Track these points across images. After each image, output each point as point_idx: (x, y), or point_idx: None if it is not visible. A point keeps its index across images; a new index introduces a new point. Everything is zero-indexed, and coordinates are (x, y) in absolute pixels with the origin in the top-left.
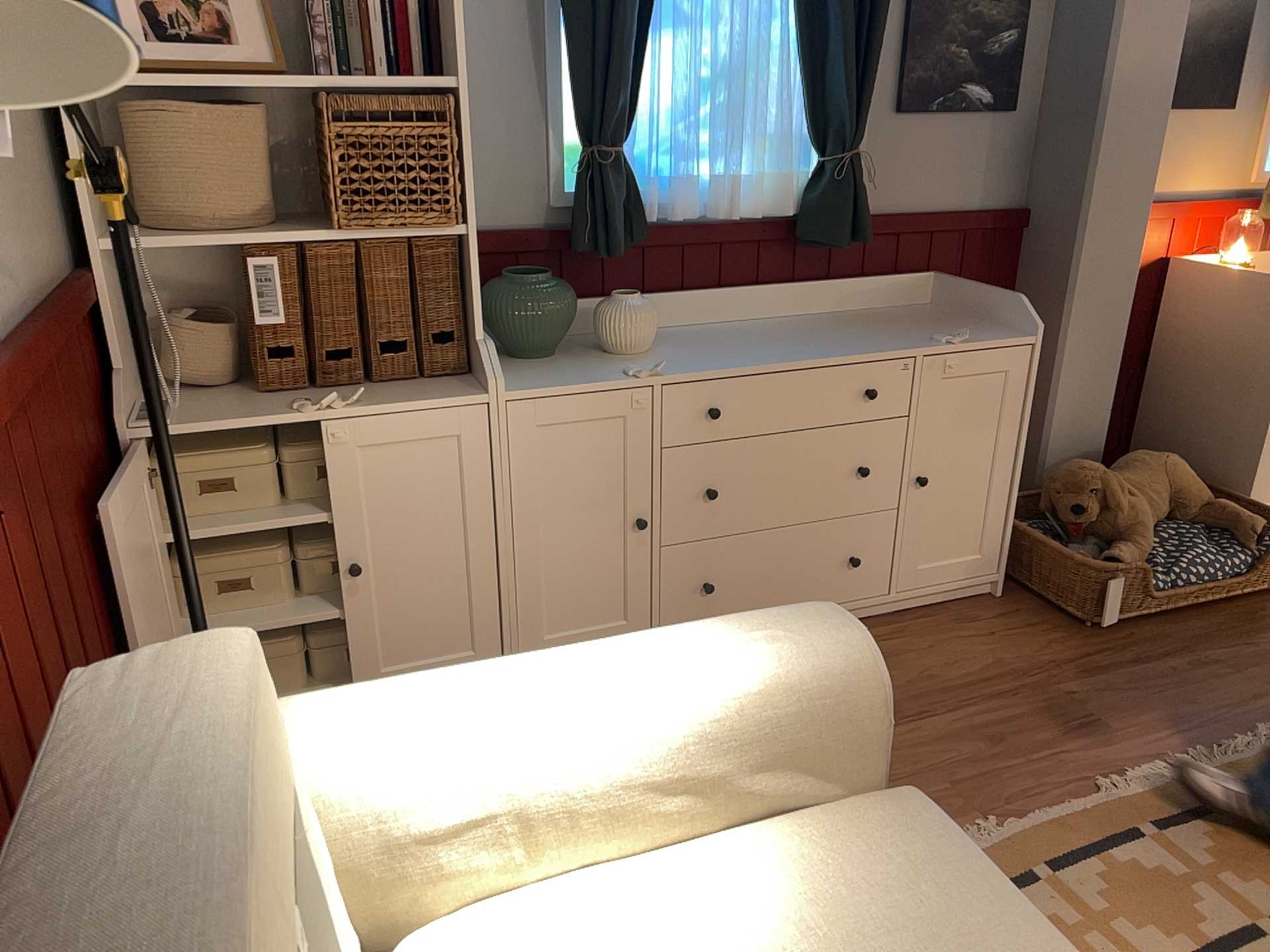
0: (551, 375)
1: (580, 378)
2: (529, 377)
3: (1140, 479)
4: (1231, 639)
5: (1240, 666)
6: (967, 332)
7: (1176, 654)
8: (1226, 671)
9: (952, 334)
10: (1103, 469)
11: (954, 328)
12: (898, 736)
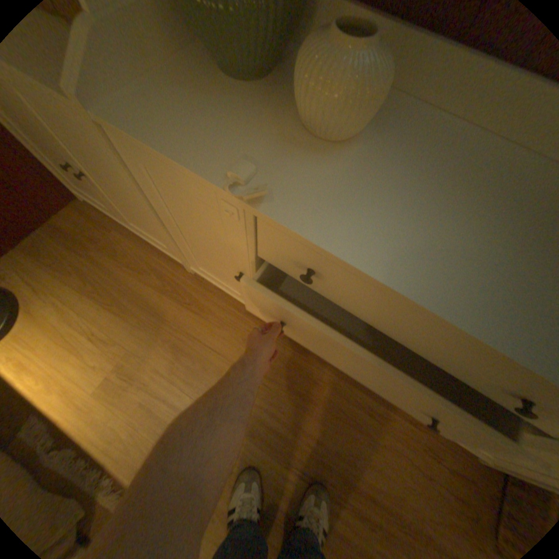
0: (184, 113)
1: (189, 141)
2: (162, 102)
3: None
4: None
5: None
6: None
7: None
8: None
9: None
10: None
11: None
12: (281, 478)
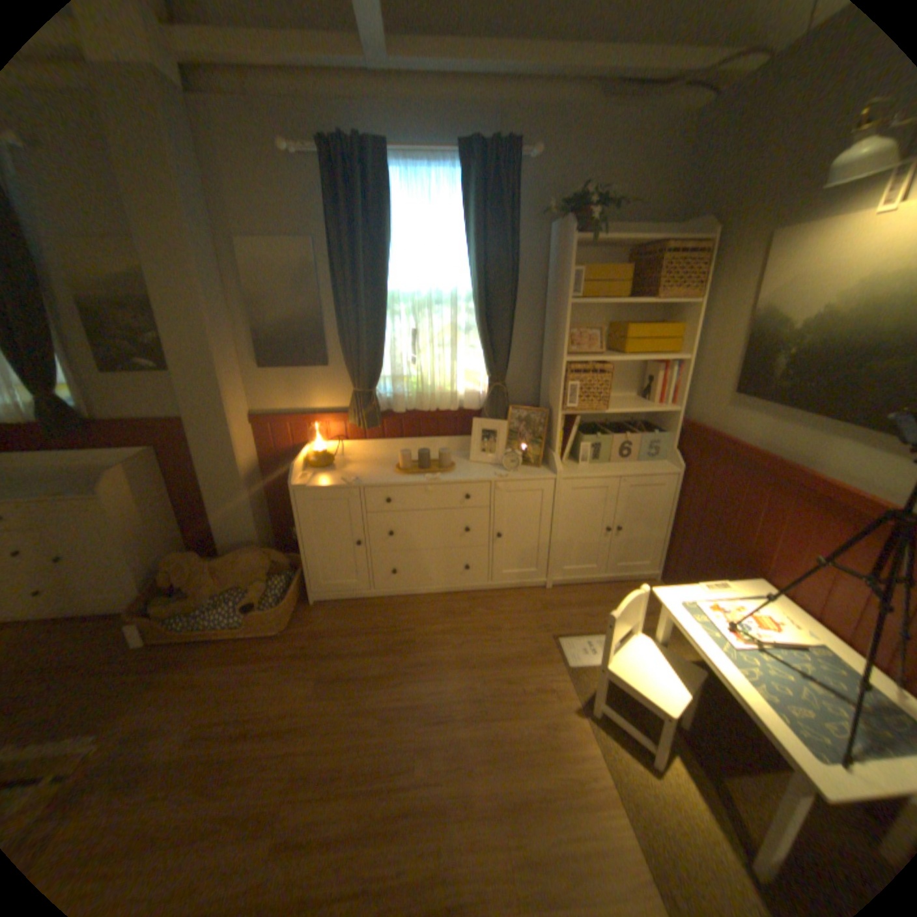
0: None
1: None
2: None
3: (218, 567)
4: (186, 670)
5: (151, 692)
6: (81, 490)
7: (141, 675)
8: (139, 693)
9: (71, 490)
10: (188, 561)
11: (89, 485)
12: None
